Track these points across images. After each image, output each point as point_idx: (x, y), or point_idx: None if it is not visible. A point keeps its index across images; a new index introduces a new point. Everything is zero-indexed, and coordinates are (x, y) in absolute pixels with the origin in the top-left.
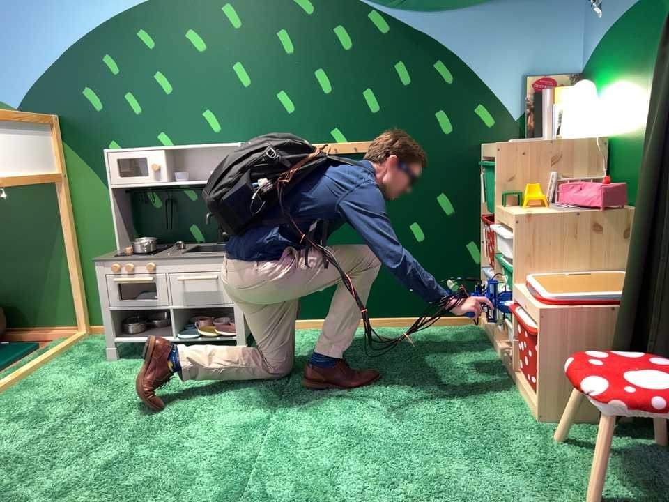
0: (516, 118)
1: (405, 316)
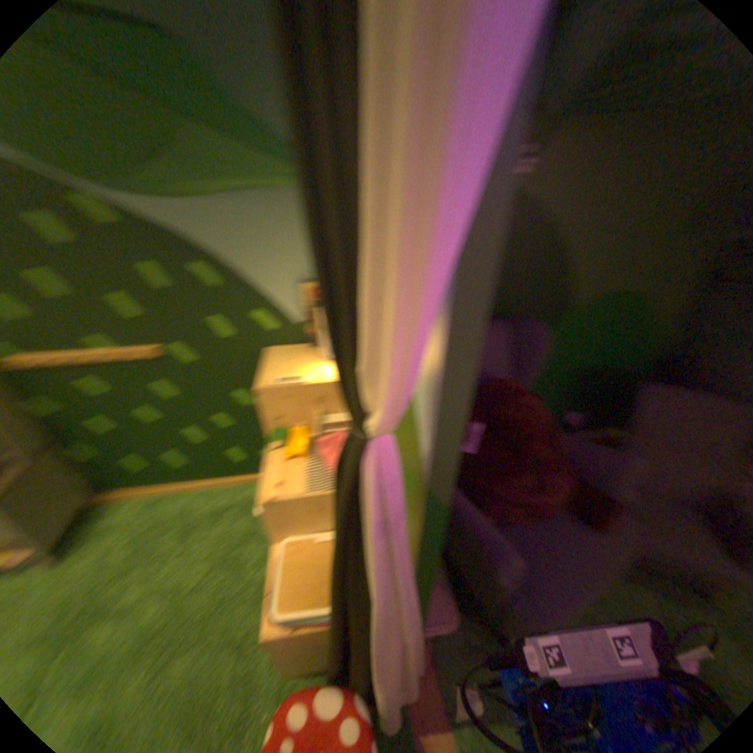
0: (303, 324)
1: (231, 480)
